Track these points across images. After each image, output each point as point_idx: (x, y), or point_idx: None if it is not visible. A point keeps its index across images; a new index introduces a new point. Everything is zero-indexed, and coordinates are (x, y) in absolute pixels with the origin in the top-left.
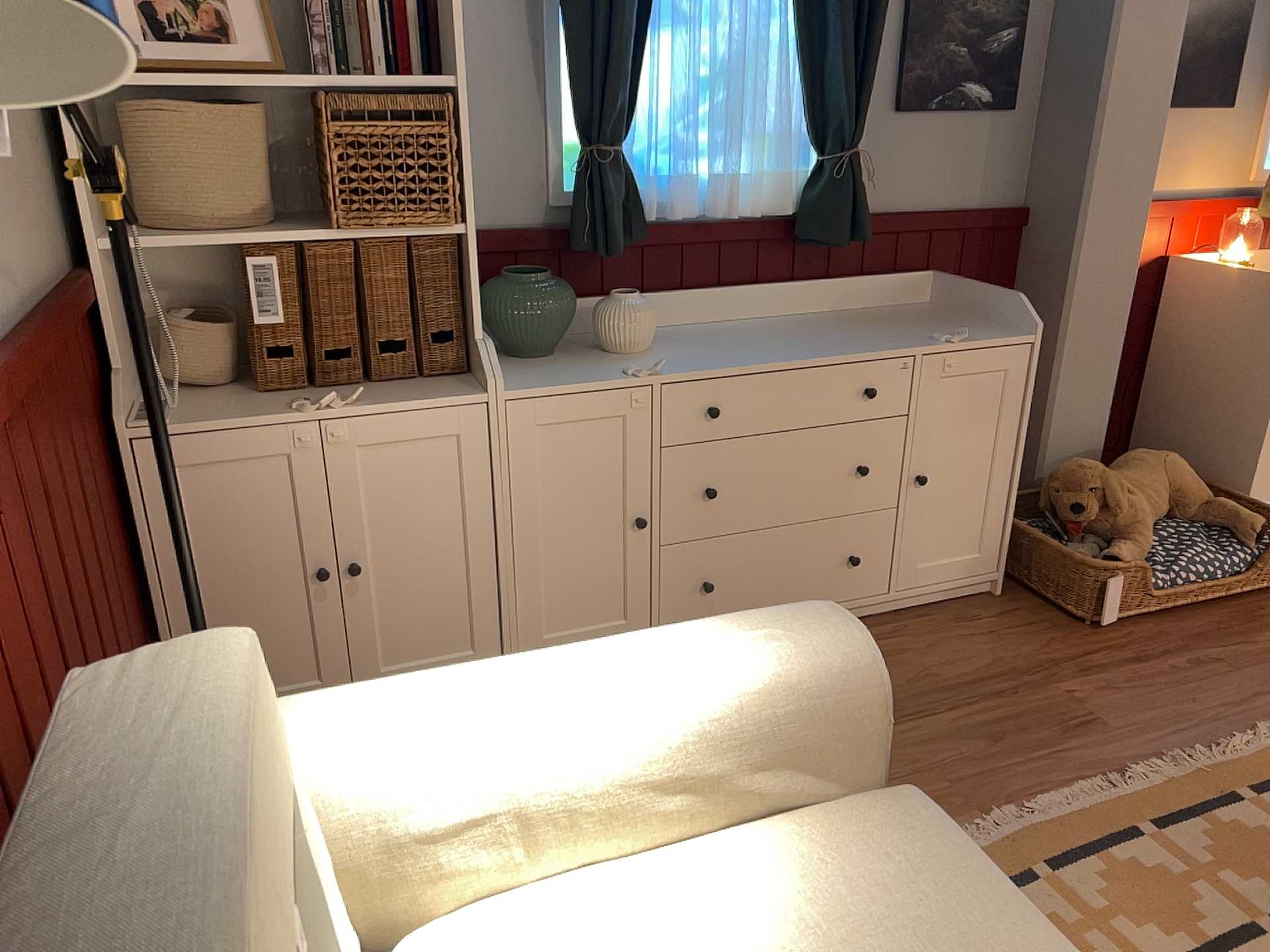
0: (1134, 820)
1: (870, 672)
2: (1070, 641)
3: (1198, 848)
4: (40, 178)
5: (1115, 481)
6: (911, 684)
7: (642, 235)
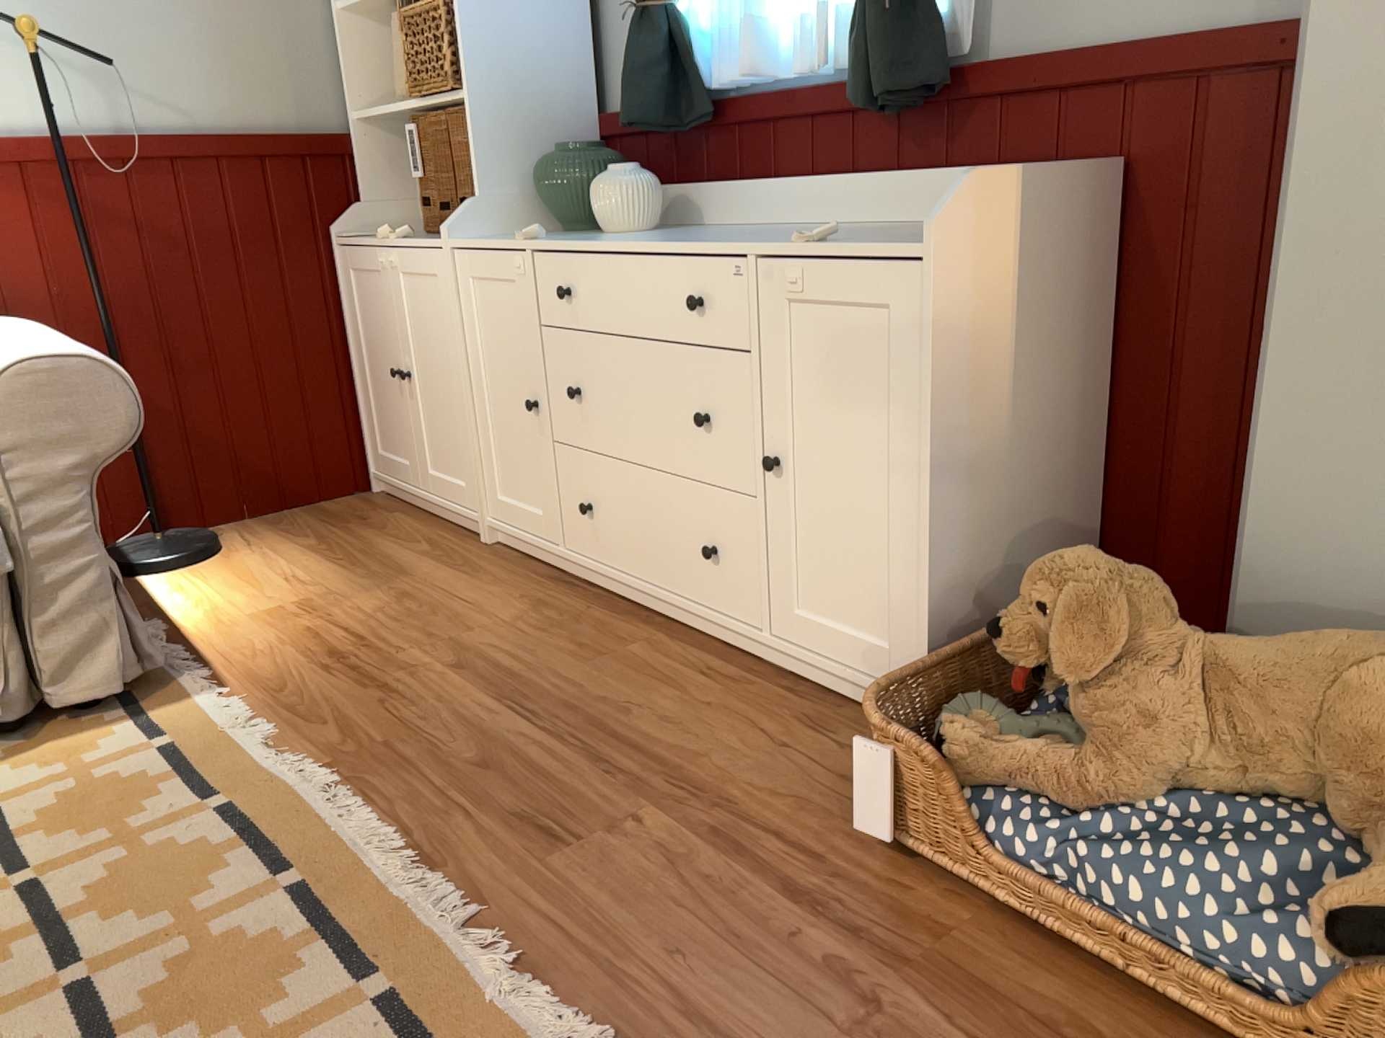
0: (310, 869)
1: (2, 386)
2: (814, 817)
3: (247, 924)
4: (304, 71)
5: (1108, 612)
6: (596, 701)
7: (705, 110)
